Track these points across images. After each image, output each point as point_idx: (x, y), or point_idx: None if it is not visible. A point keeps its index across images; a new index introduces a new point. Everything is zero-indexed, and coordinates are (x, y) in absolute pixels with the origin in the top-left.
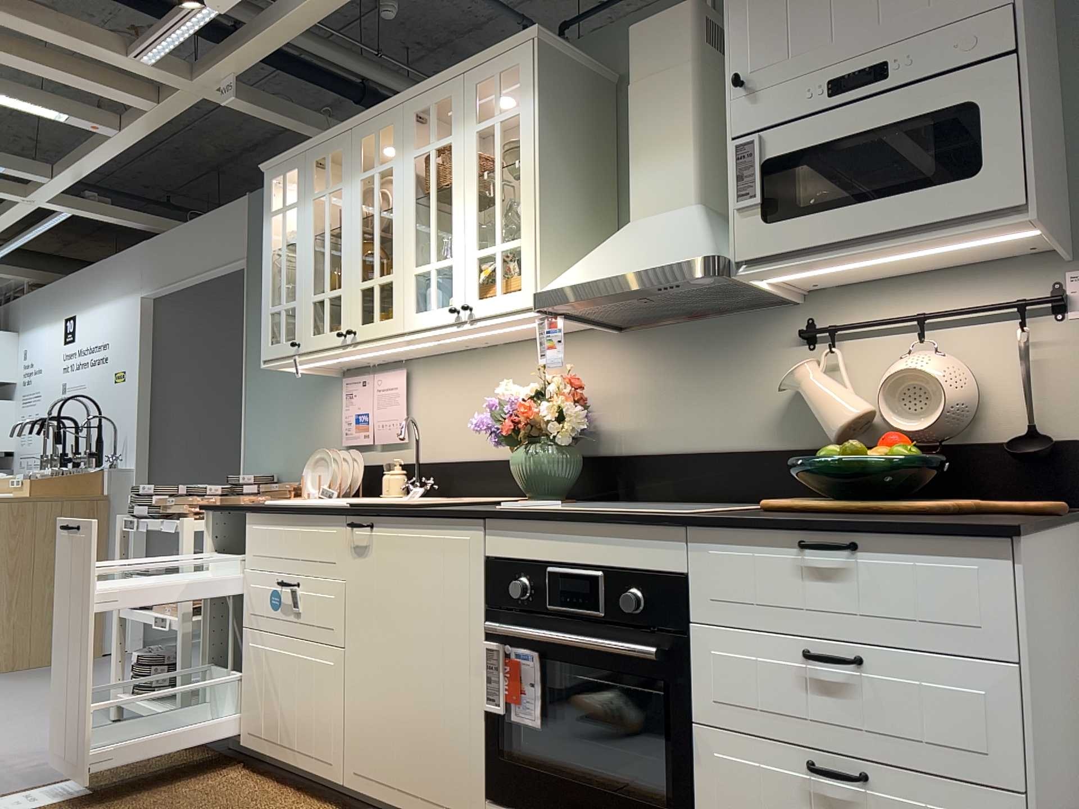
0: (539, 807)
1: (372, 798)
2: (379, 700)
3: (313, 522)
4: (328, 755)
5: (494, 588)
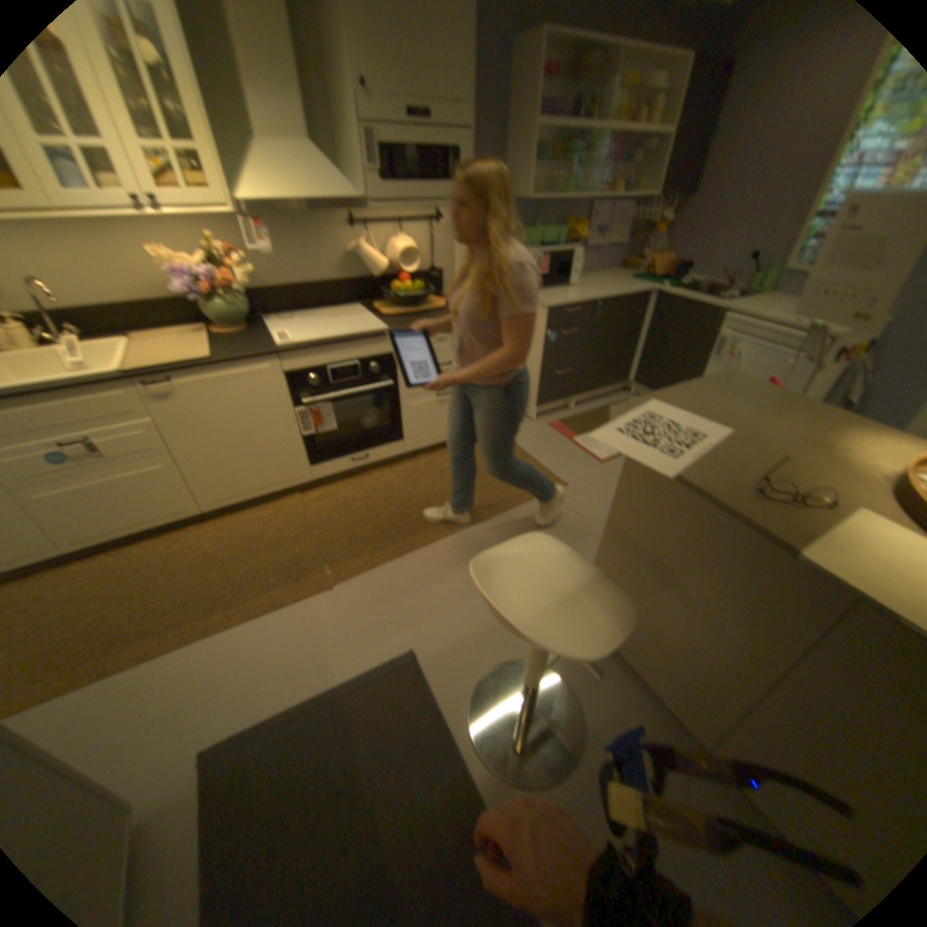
0: (340, 456)
1: (232, 506)
2: (222, 465)
3: (87, 394)
4: (184, 509)
5: (296, 386)
